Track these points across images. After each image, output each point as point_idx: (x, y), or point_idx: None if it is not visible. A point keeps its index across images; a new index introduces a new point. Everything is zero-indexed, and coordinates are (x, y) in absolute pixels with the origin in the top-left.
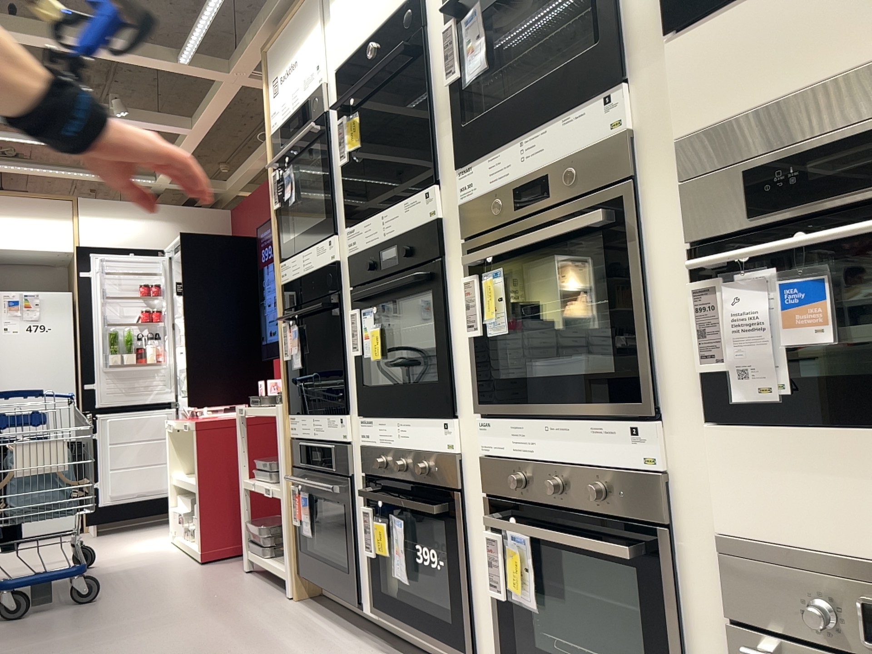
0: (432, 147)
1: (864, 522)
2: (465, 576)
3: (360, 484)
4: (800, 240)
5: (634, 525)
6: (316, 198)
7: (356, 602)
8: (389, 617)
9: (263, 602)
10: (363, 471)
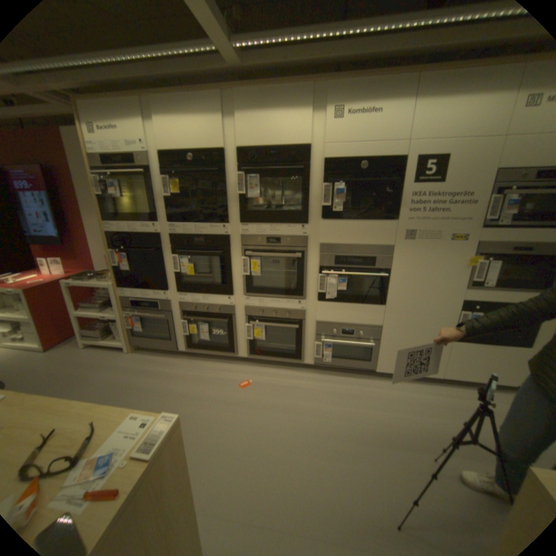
0: (226, 211)
1: (343, 318)
2: (235, 336)
3: (176, 314)
4: (346, 275)
5: (294, 320)
6: (120, 192)
7: (174, 349)
8: (195, 351)
9: (114, 360)
10: (178, 310)
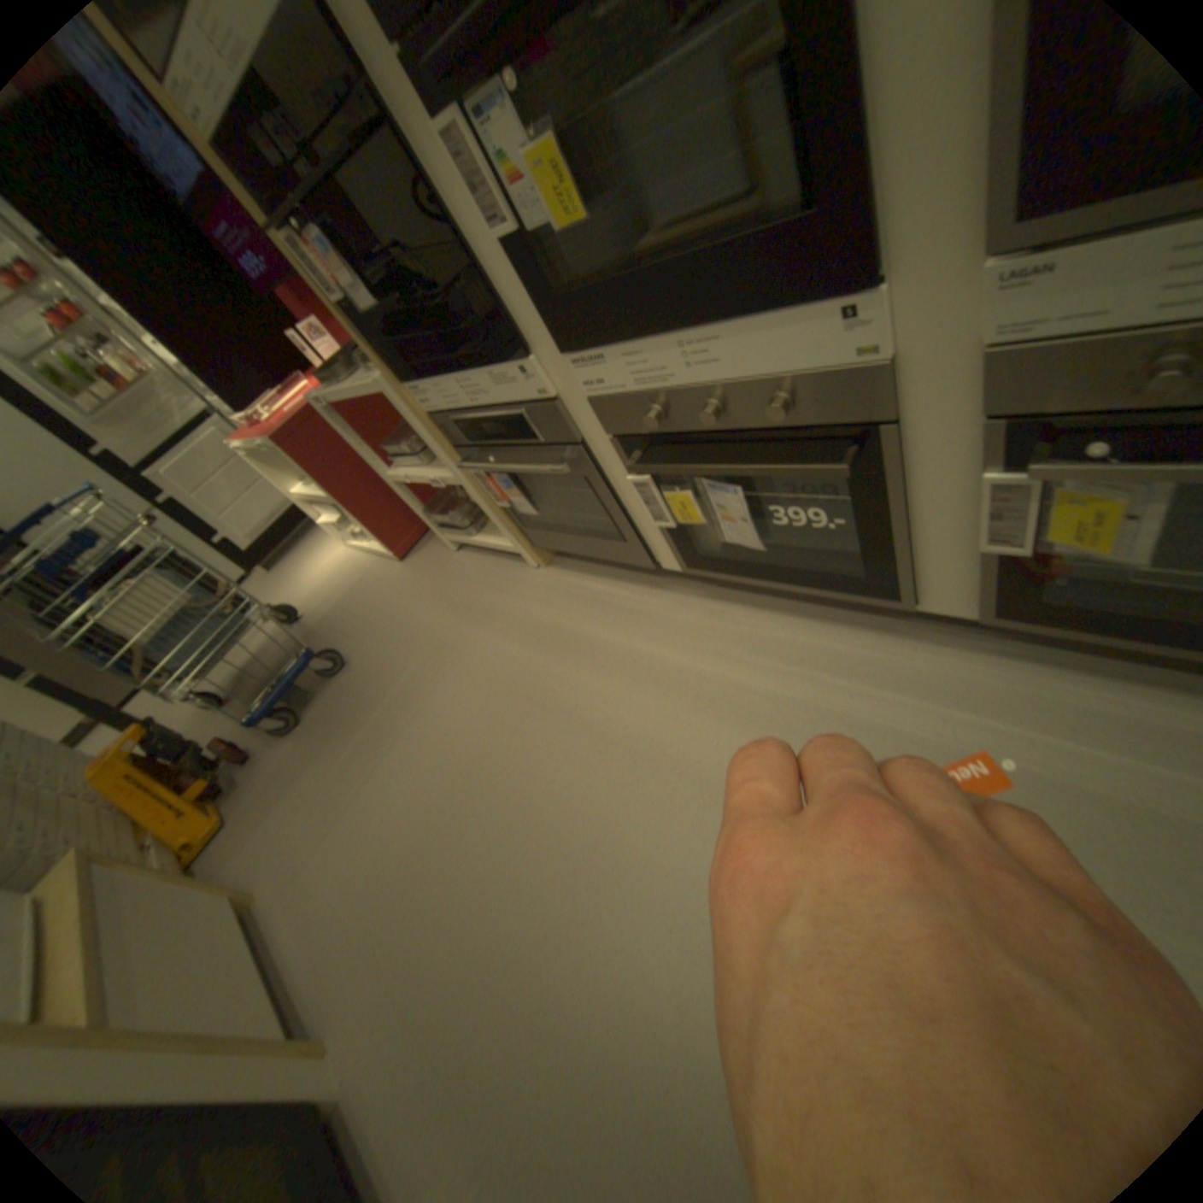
0: None
1: None
2: (901, 527)
3: (604, 445)
4: None
5: None
6: None
7: (648, 562)
8: (719, 573)
9: (512, 585)
10: (602, 428)
